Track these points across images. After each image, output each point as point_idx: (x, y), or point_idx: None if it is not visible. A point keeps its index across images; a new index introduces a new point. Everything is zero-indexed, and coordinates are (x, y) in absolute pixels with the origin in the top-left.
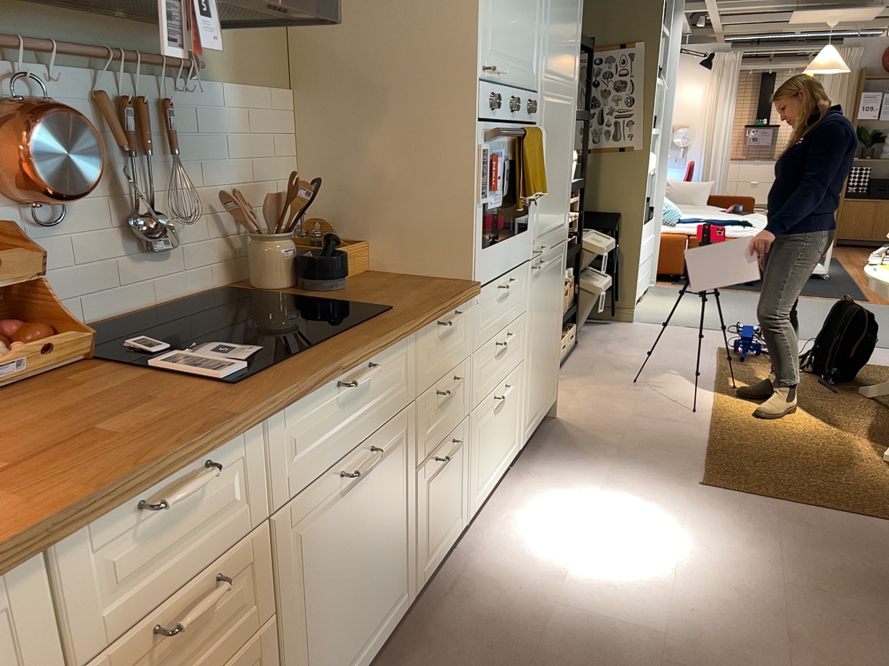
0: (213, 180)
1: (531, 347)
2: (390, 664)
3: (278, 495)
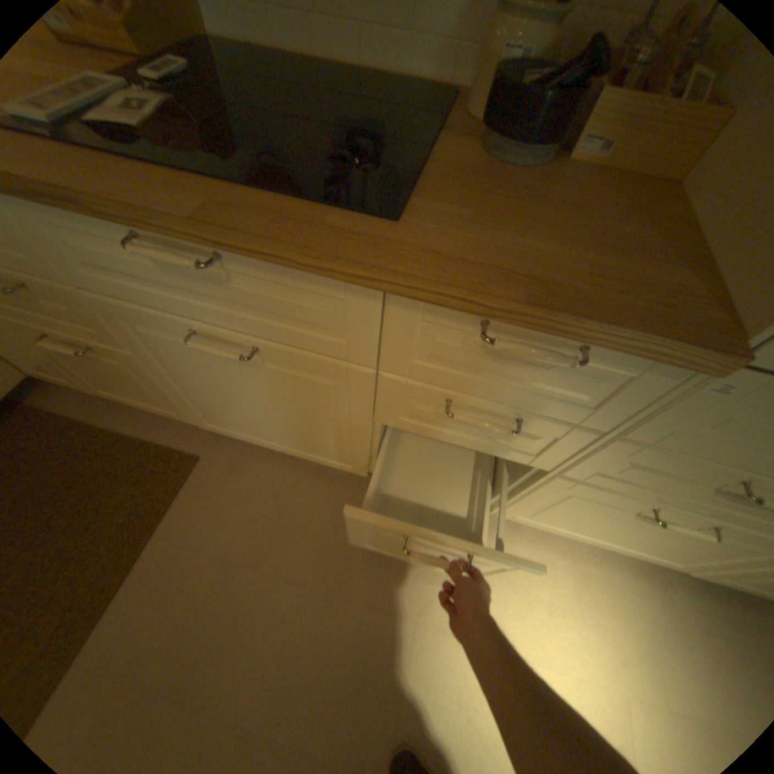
0: None
1: None
2: (325, 474)
3: (79, 279)
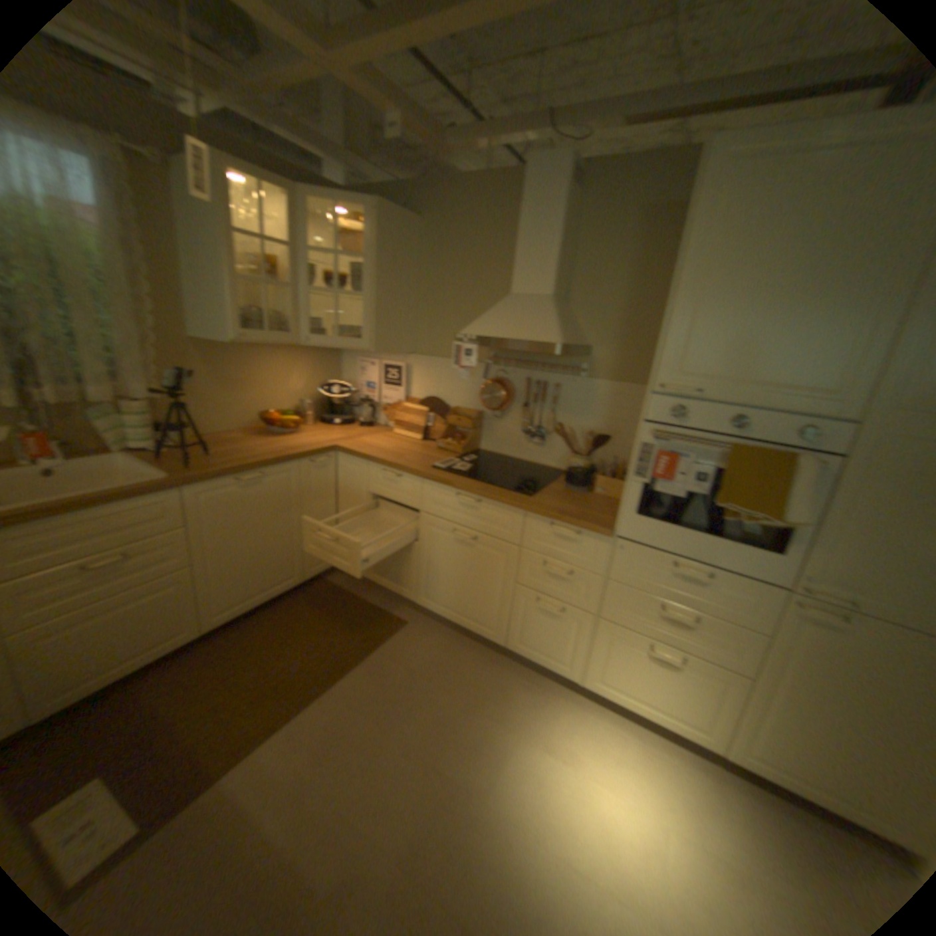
0: (577, 422)
1: (781, 685)
2: (476, 650)
3: (424, 508)
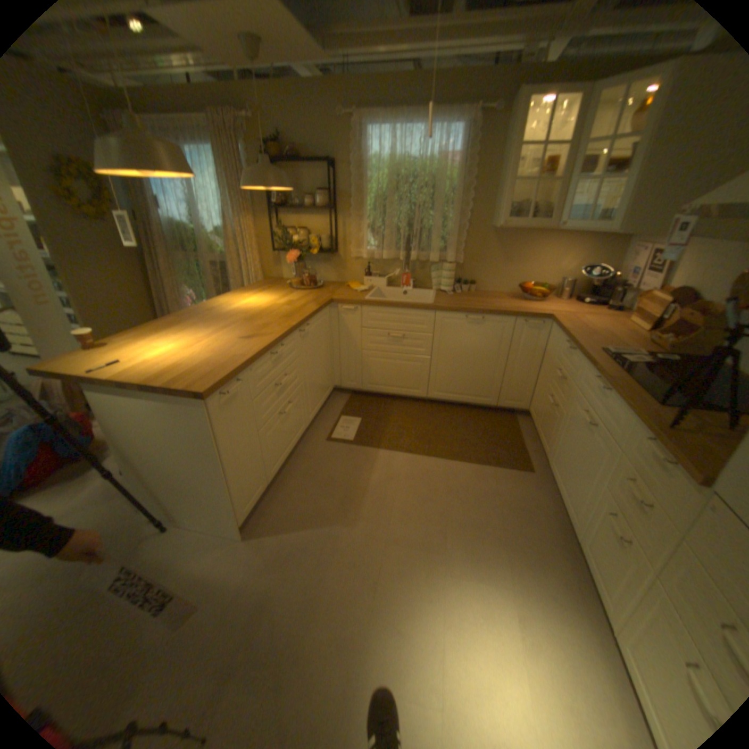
0: None
1: None
2: (564, 531)
3: (578, 384)
